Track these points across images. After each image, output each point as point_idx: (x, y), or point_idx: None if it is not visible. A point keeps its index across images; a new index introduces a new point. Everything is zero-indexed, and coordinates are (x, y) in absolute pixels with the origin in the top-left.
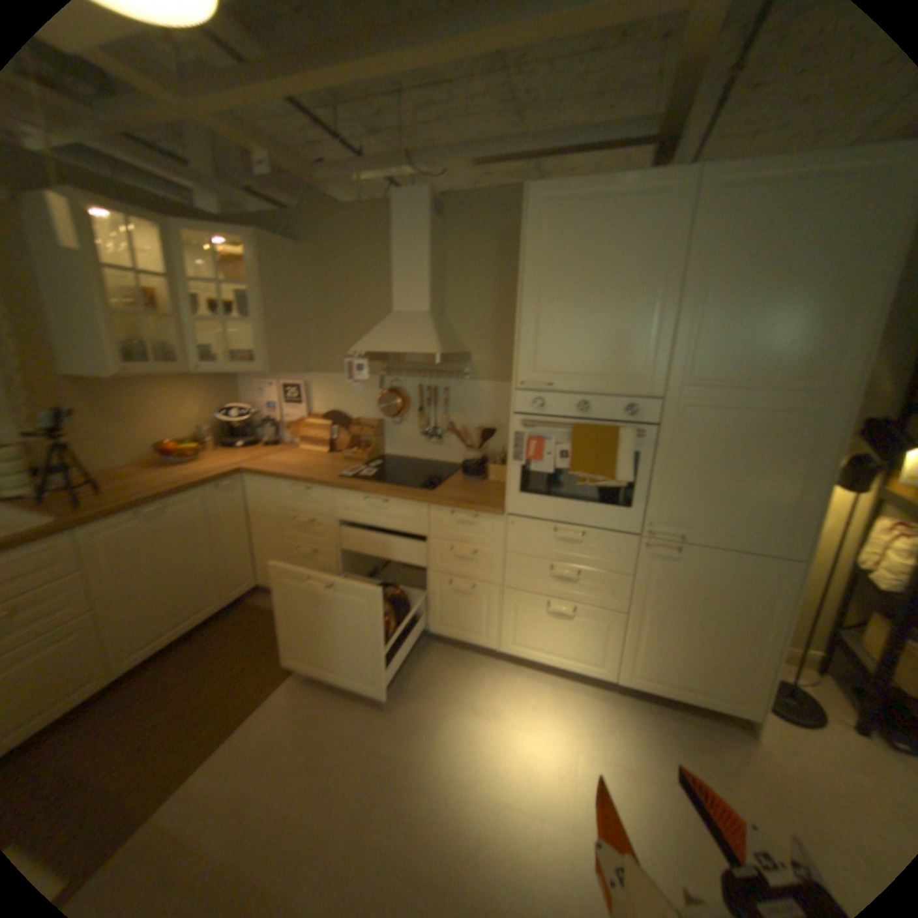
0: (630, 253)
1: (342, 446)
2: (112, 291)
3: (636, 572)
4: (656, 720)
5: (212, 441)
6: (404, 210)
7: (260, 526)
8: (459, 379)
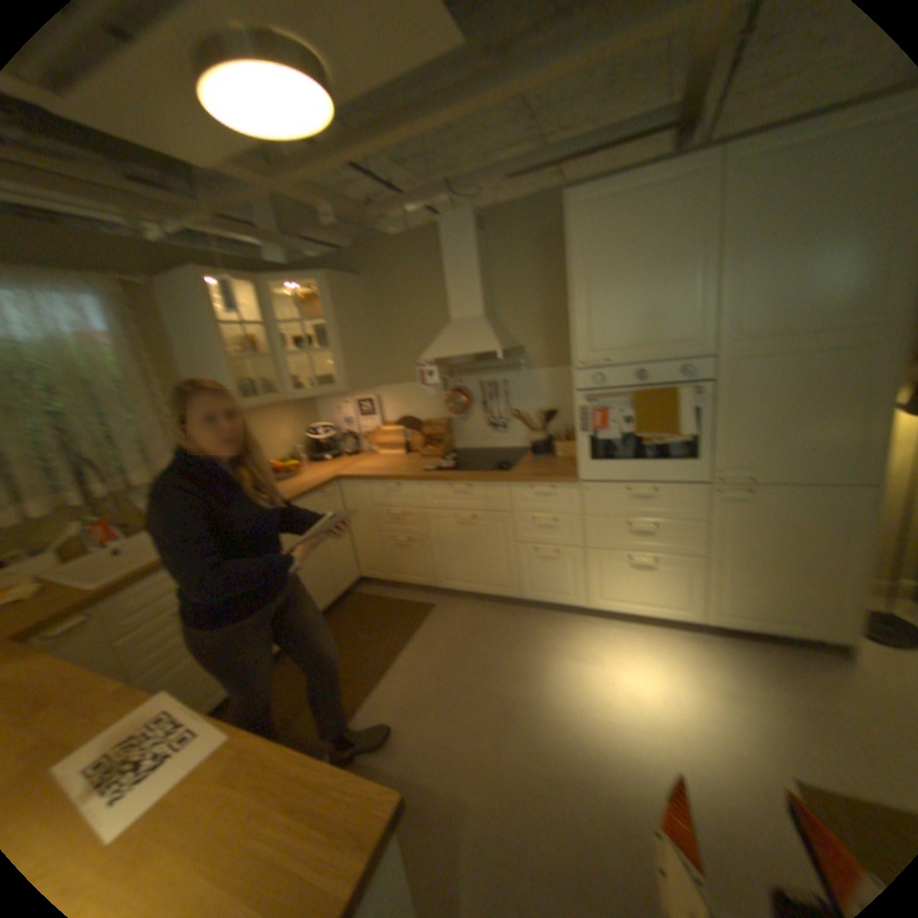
0: (669, 233)
1: (419, 446)
2: (230, 343)
3: (712, 517)
4: (750, 653)
5: (310, 457)
6: (454, 231)
7: (362, 522)
8: (518, 370)
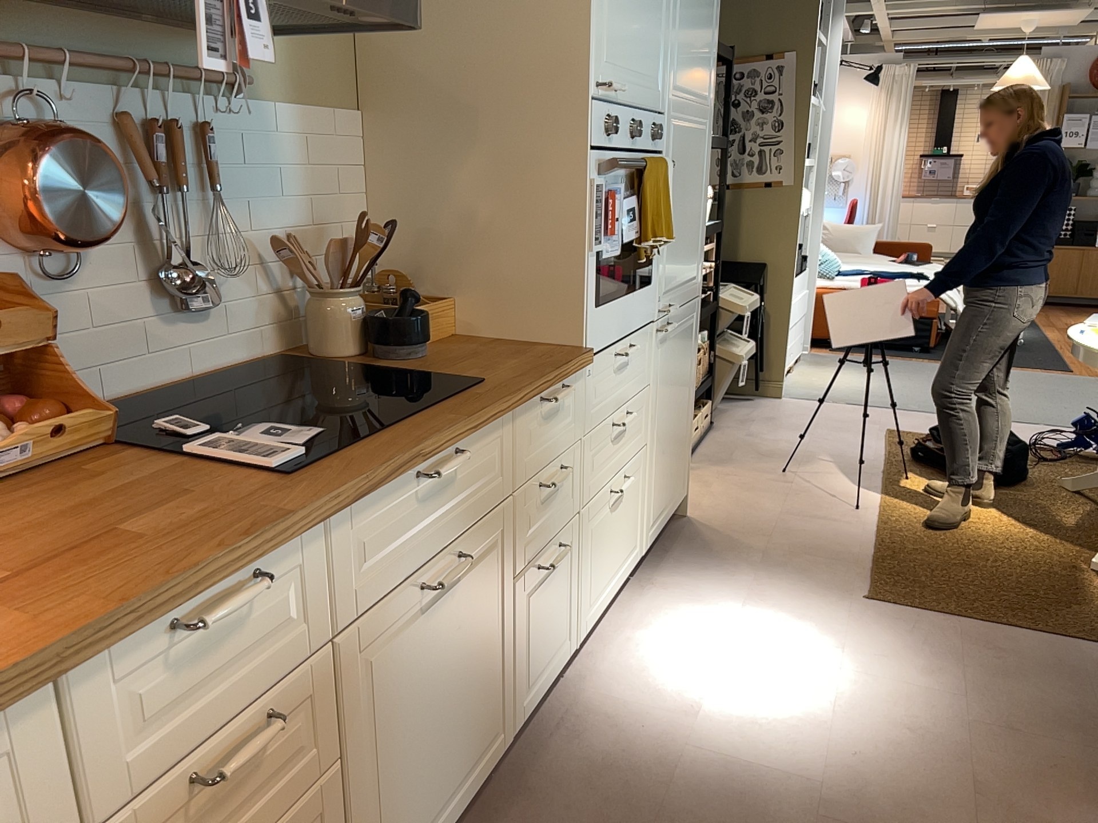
0: None
1: None
2: None
3: (653, 373)
4: (668, 561)
5: None
6: None
7: None
8: (227, 92)
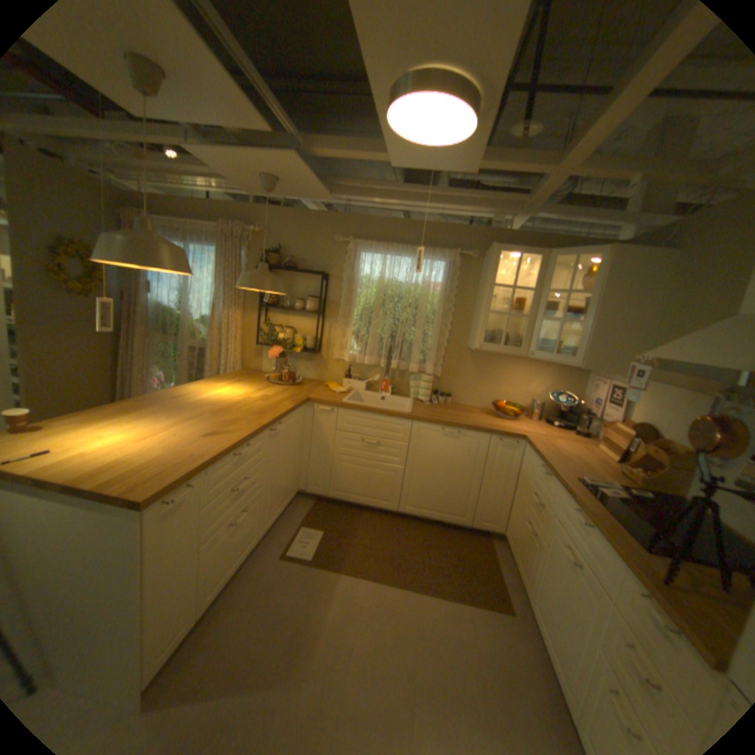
0: None
1: (637, 462)
2: (506, 299)
3: None
4: None
5: (541, 412)
6: None
7: (522, 487)
8: None
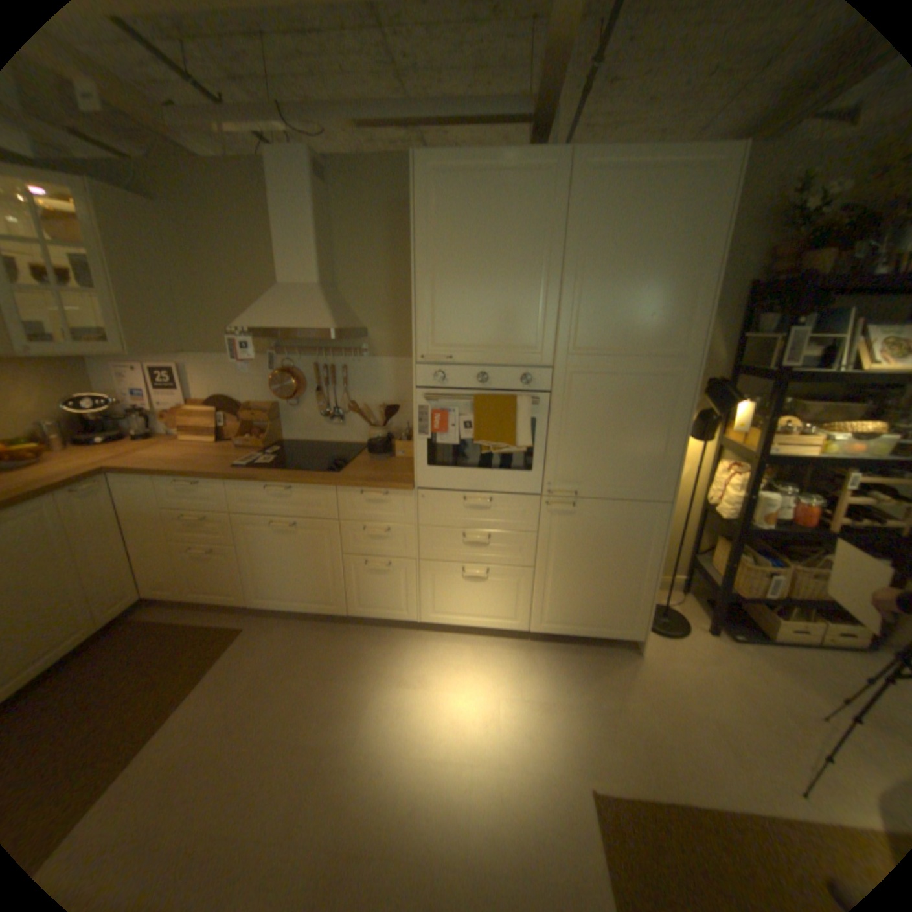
0: (517, 227)
1: (233, 433)
2: None
3: (539, 528)
4: (563, 656)
5: (63, 436)
6: (282, 169)
7: (140, 529)
8: (359, 355)
